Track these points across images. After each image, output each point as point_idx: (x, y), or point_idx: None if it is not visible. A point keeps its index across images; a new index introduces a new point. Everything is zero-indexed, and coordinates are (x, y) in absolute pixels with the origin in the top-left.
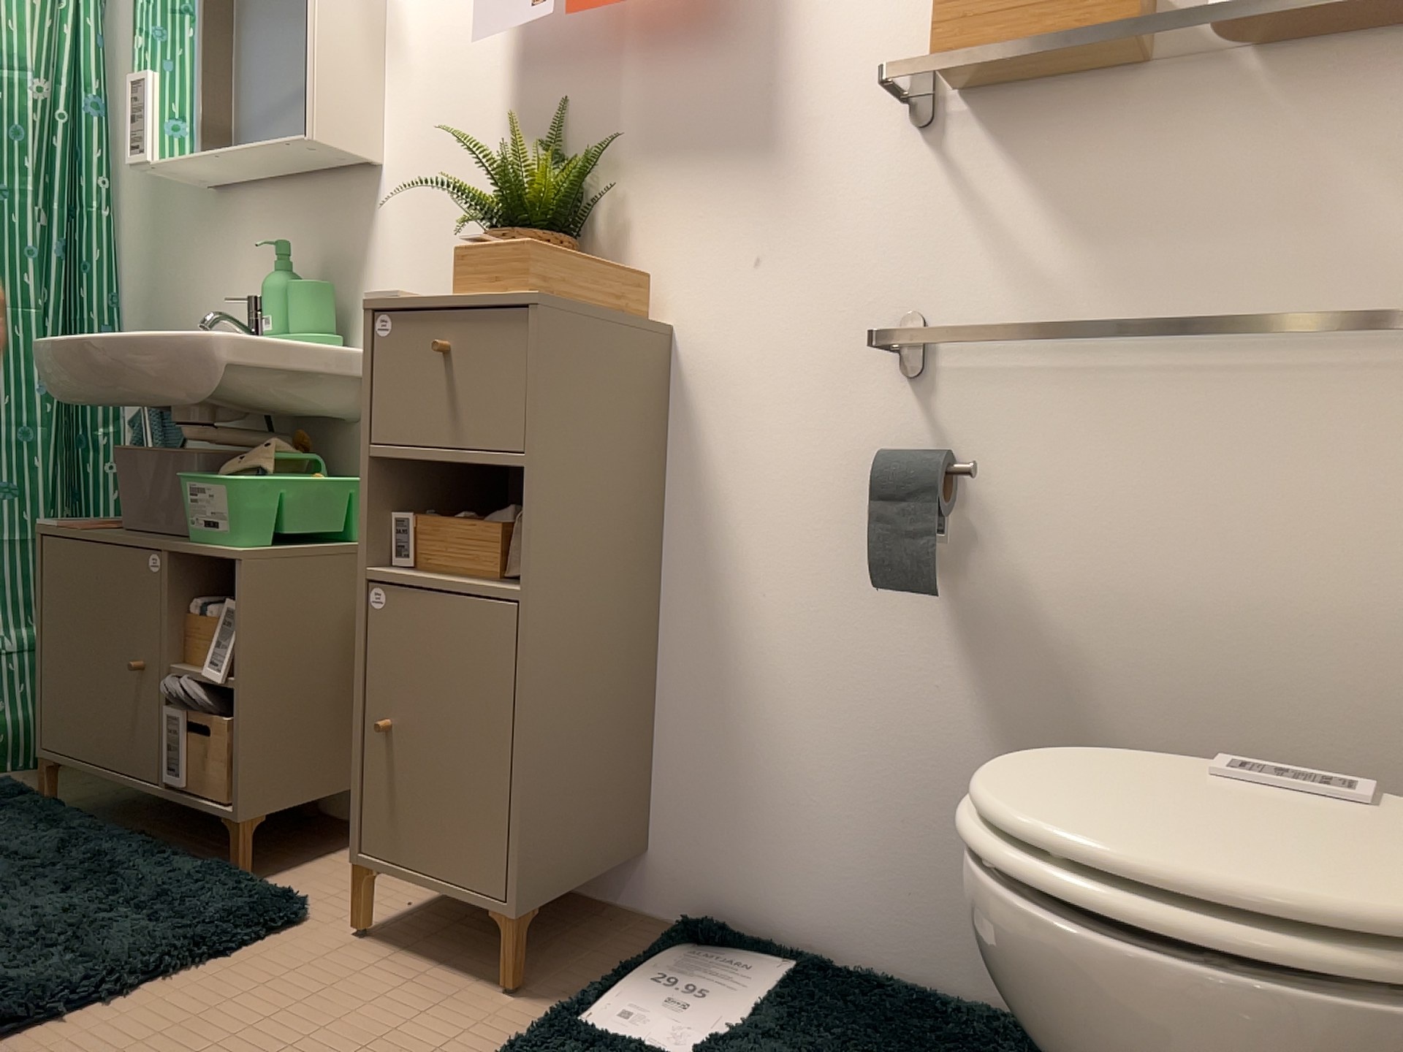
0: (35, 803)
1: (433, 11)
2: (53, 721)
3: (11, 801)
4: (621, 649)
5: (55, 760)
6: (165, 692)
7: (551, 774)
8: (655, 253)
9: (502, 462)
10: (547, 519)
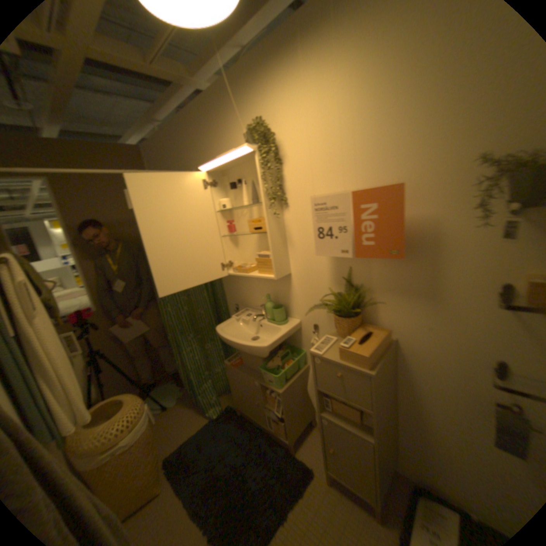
0: (237, 420)
1: (300, 233)
2: (237, 403)
3: (232, 419)
4: (392, 427)
5: (239, 410)
6: (266, 415)
7: (384, 474)
8: (388, 316)
9: (364, 410)
10: (380, 423)
